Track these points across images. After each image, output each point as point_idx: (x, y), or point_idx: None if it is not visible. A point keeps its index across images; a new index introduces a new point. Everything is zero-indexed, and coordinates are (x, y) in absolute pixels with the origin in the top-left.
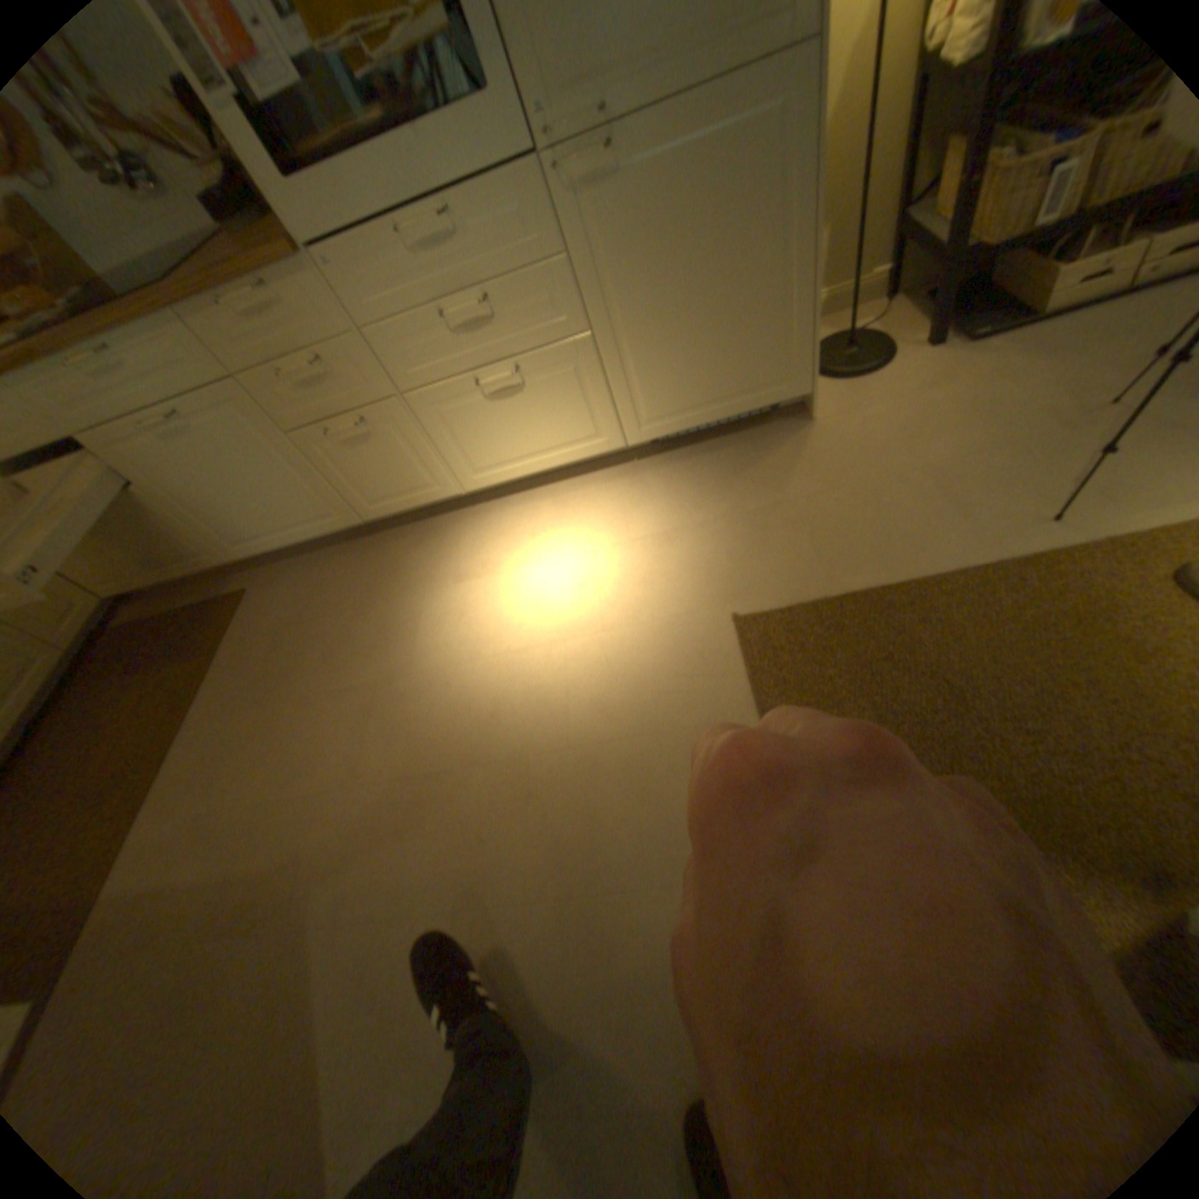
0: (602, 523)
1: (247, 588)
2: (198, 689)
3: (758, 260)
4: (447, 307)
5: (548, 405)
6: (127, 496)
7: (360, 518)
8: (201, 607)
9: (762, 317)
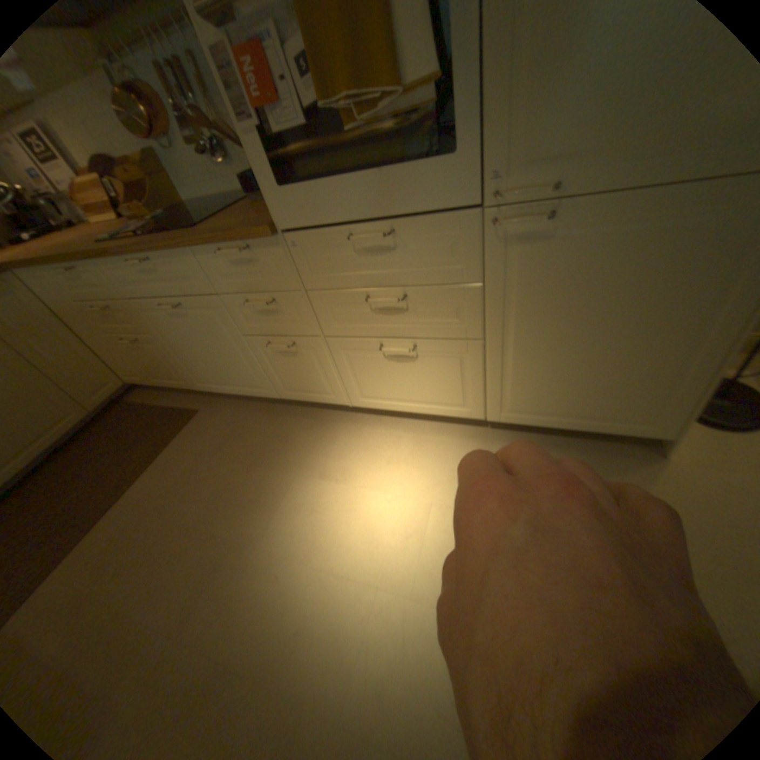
0: (444, 477)
1: (200, 409)
2: (138, 478)
3: (666, 335)
4: (374, 296)
5: (431, 376)
6: (146, 339)
7: (278, 396)
8: (171, 411)
9: (650, 376)
